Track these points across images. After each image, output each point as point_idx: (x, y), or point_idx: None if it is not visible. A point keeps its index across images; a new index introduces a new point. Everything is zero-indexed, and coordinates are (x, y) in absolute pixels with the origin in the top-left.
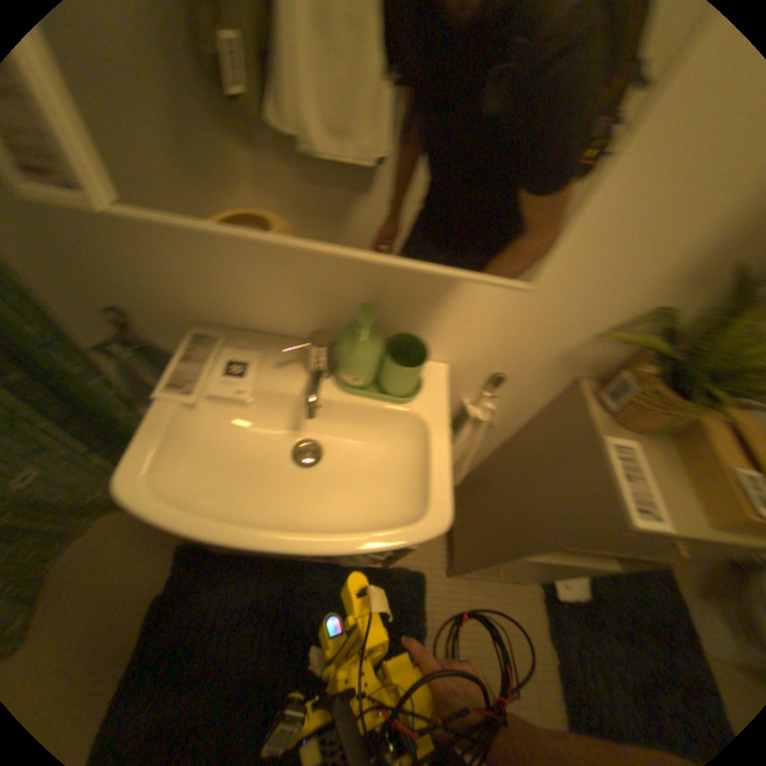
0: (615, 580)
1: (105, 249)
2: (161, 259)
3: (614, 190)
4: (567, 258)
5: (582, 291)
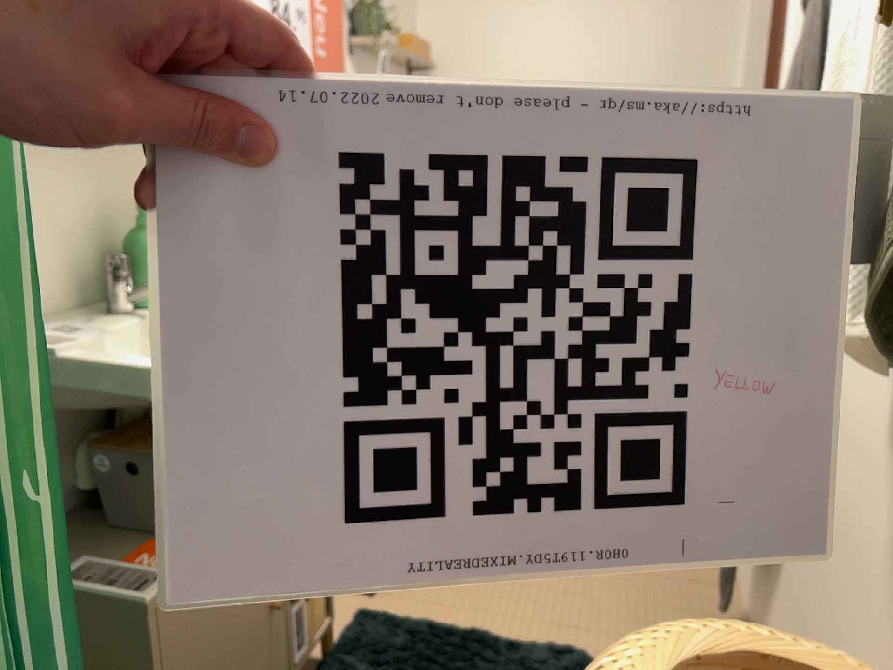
0: None
1: None
2: None
3: None
4: None
5: None
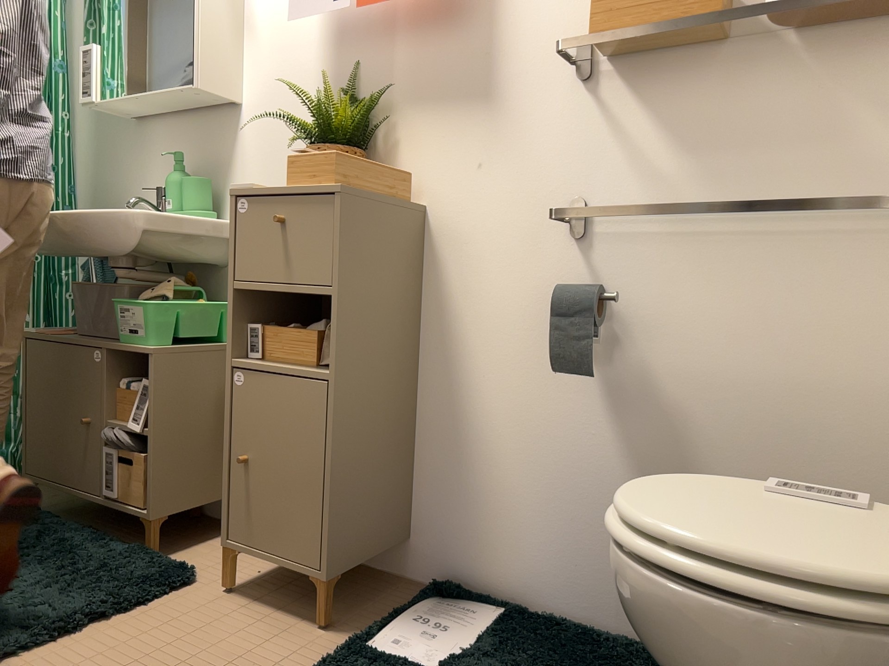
0: (510, 658)
1: (117, 185)
2: (133, 184)
3: (275, 85)
4: (275, 120)
5: (289, 136)
